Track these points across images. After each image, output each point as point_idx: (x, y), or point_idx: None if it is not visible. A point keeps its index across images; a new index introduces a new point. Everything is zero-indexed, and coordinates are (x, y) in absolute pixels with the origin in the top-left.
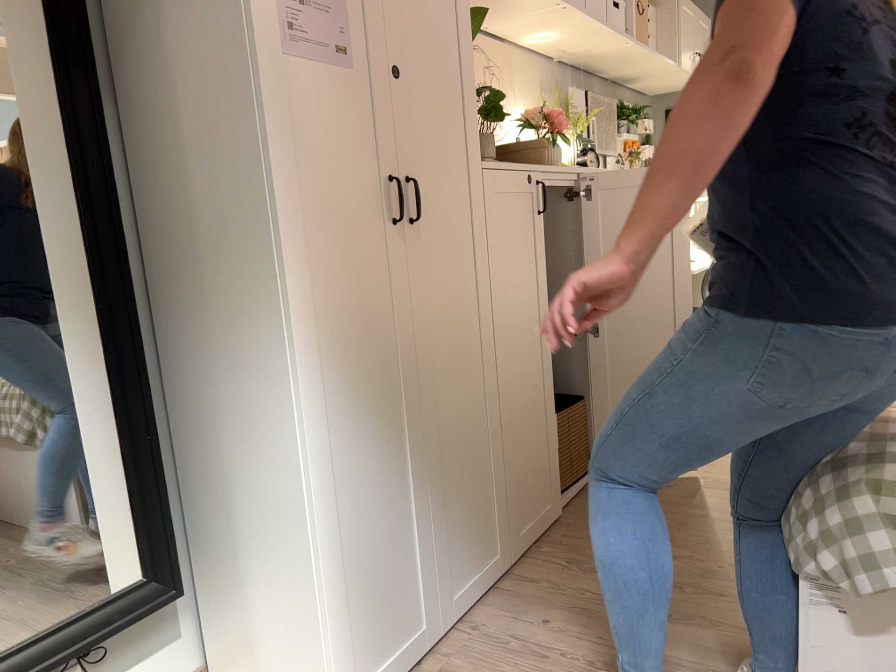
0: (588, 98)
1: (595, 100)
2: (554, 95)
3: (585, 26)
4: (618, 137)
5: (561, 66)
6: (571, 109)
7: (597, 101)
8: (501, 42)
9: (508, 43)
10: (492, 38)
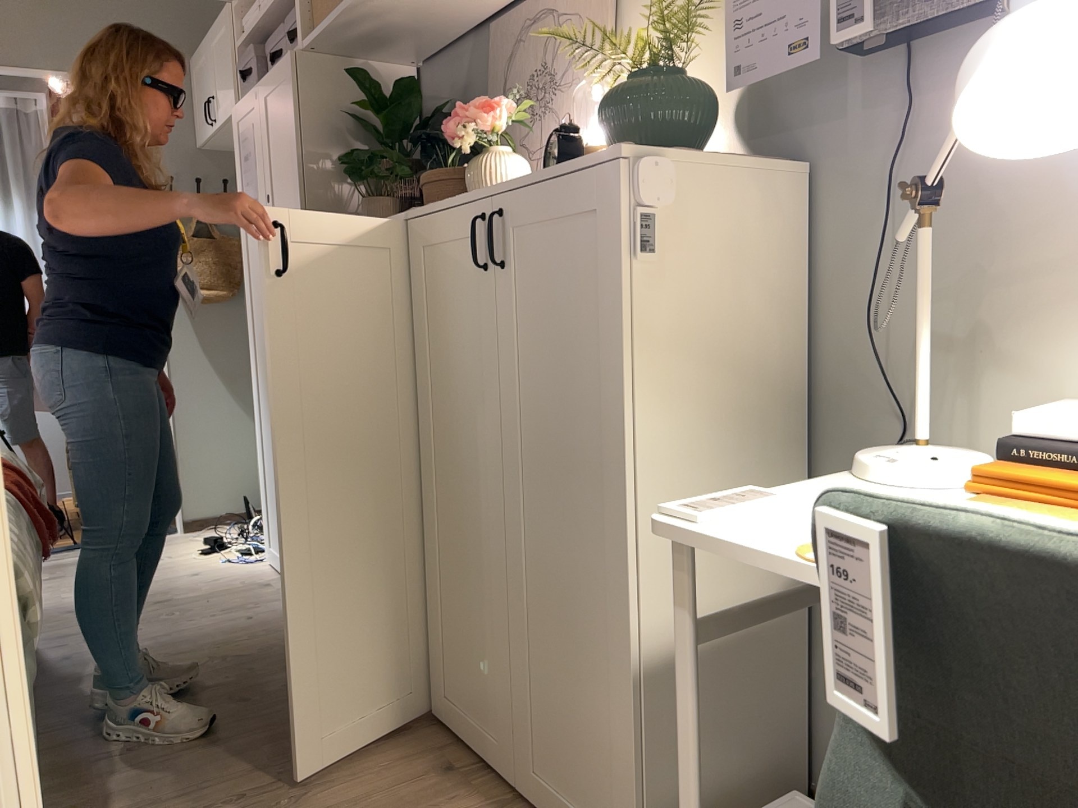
0: None
1: None
2: None
3: None
4: None
5: None
6: None
7: None
8: None
9: None
10: None
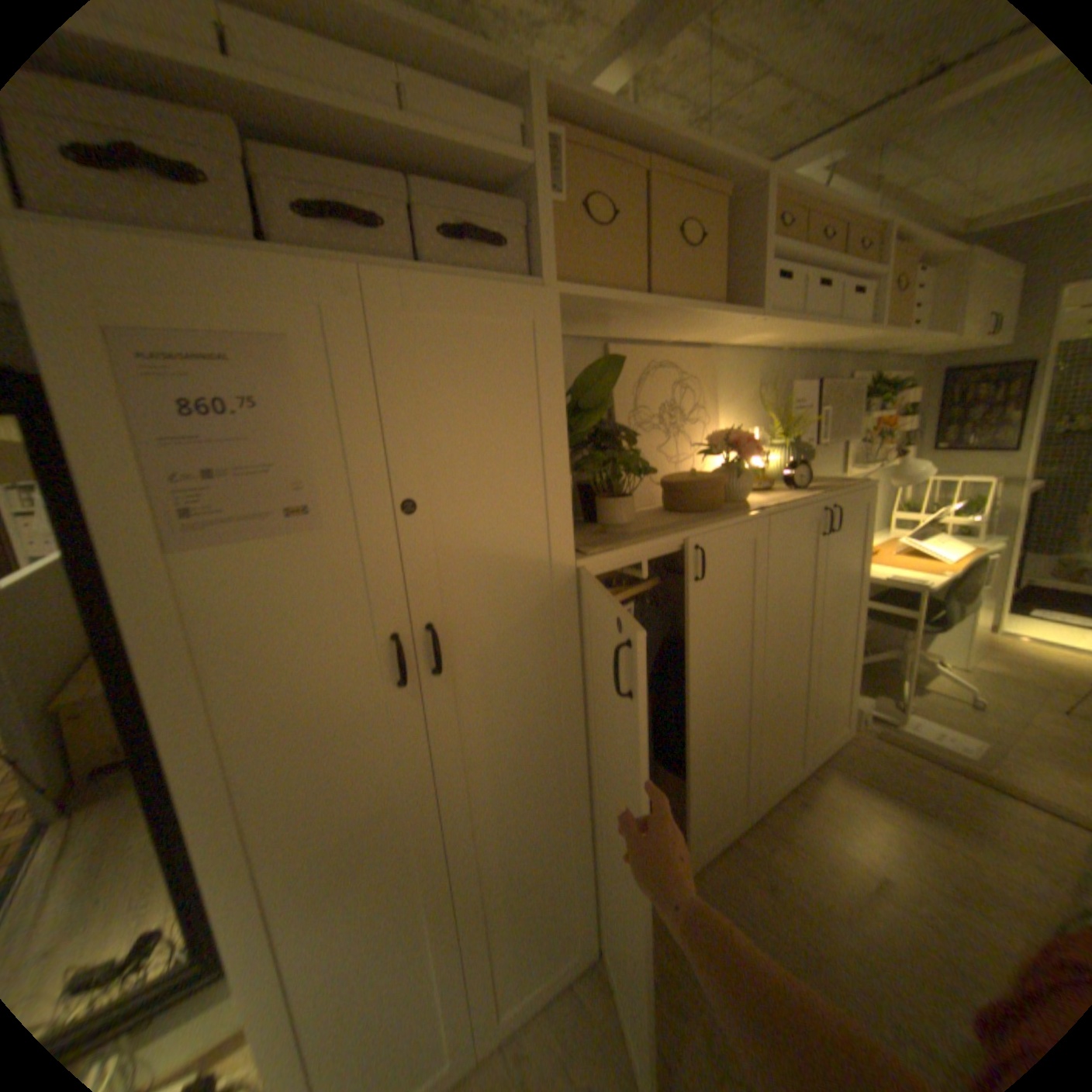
0: (831, 378)
1: (841, 378)
2: (771, 395)
3: (805, 327)
4: (867, 416)
5: (794, 352)
6: (795, 404)
7: (844, 378)
8: (705, 346)
9: (713, 347)
10: (692, 345)
